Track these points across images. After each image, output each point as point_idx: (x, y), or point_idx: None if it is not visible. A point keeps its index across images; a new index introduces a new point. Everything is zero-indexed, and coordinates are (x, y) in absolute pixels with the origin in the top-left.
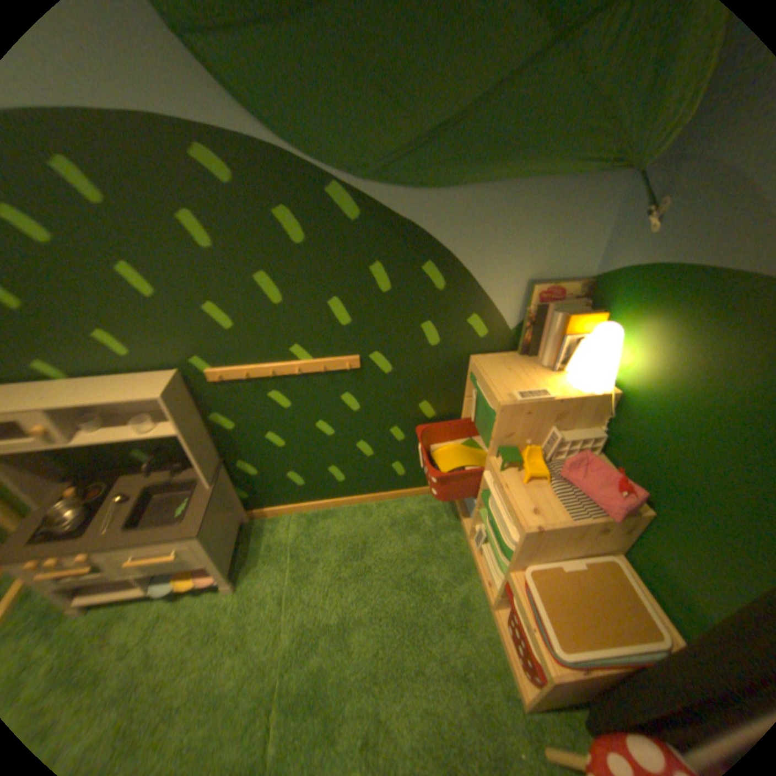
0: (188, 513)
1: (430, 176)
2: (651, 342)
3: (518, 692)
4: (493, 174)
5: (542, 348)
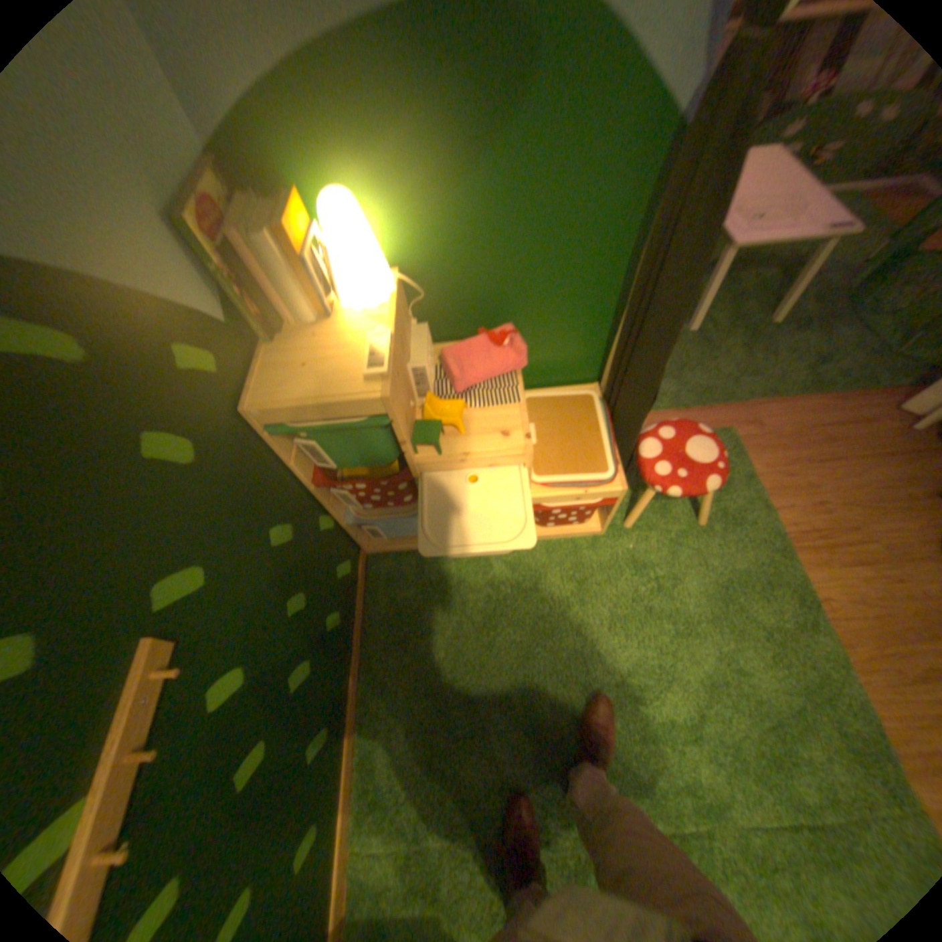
0: None
1: None
2: (376, 178)
3: (586, 535)
4: None
5: (281, 302)
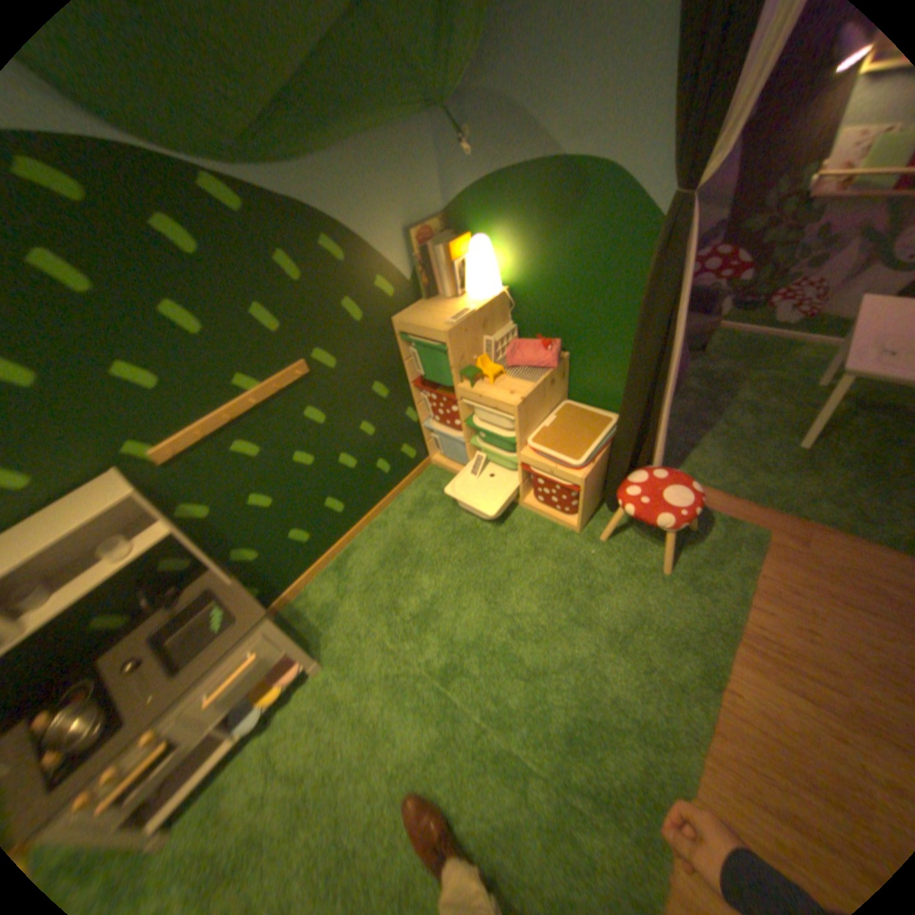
0: (230, 613)
1: (291, 146)
2: (507, 238)
3: (566, 528)
4: (342, 132)
5: (440, 285)
